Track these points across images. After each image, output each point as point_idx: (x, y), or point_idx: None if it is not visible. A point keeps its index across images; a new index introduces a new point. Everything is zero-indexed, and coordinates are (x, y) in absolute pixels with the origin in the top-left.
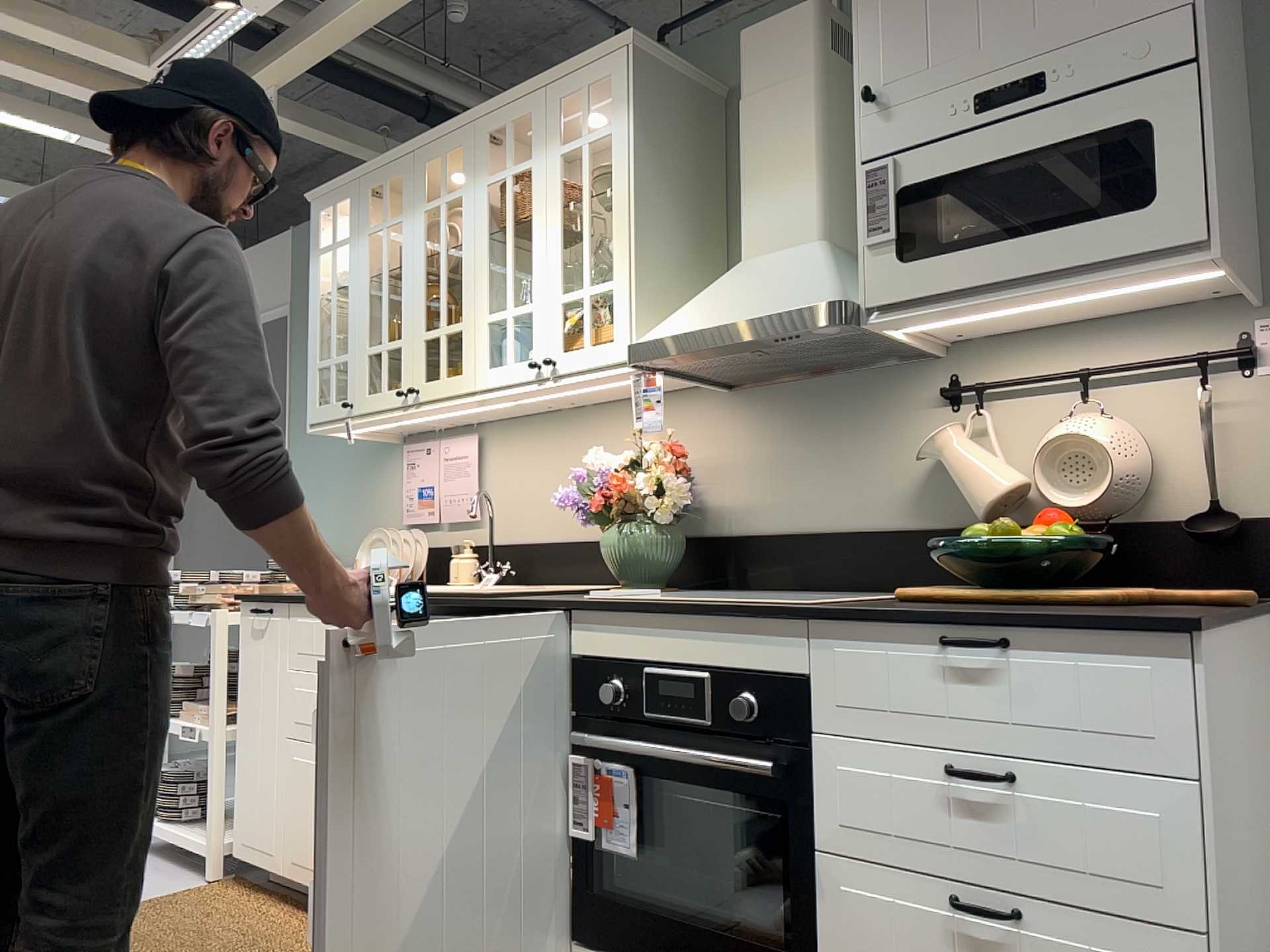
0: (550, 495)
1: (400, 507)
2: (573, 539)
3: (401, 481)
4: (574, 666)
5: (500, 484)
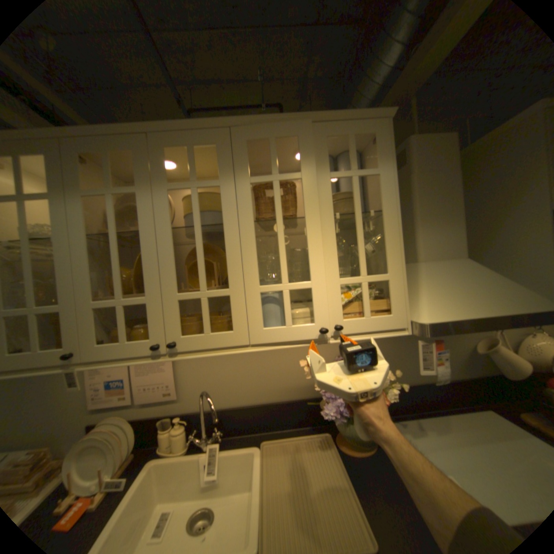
0: (241, 377)
1: (80, 395)
2: (264, 402)
3: (79, 375)
4: None
5: (193, 372)
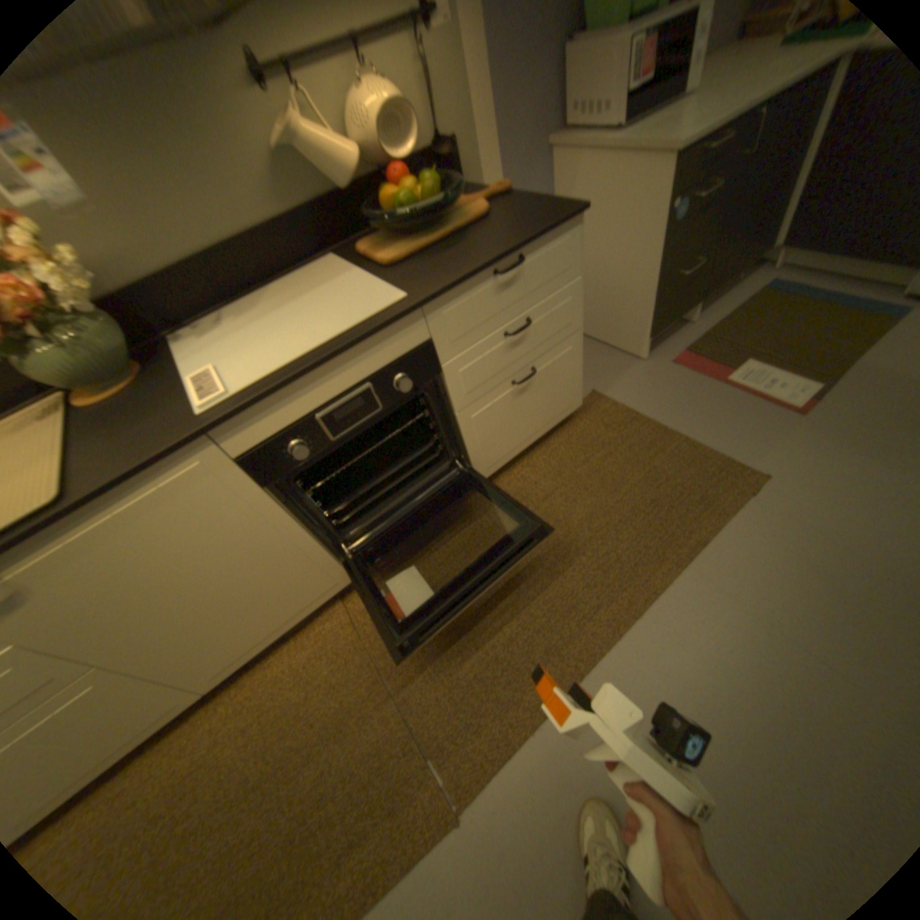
0: None
1: None
2: None
3: None
4: (240, 464)
5: None
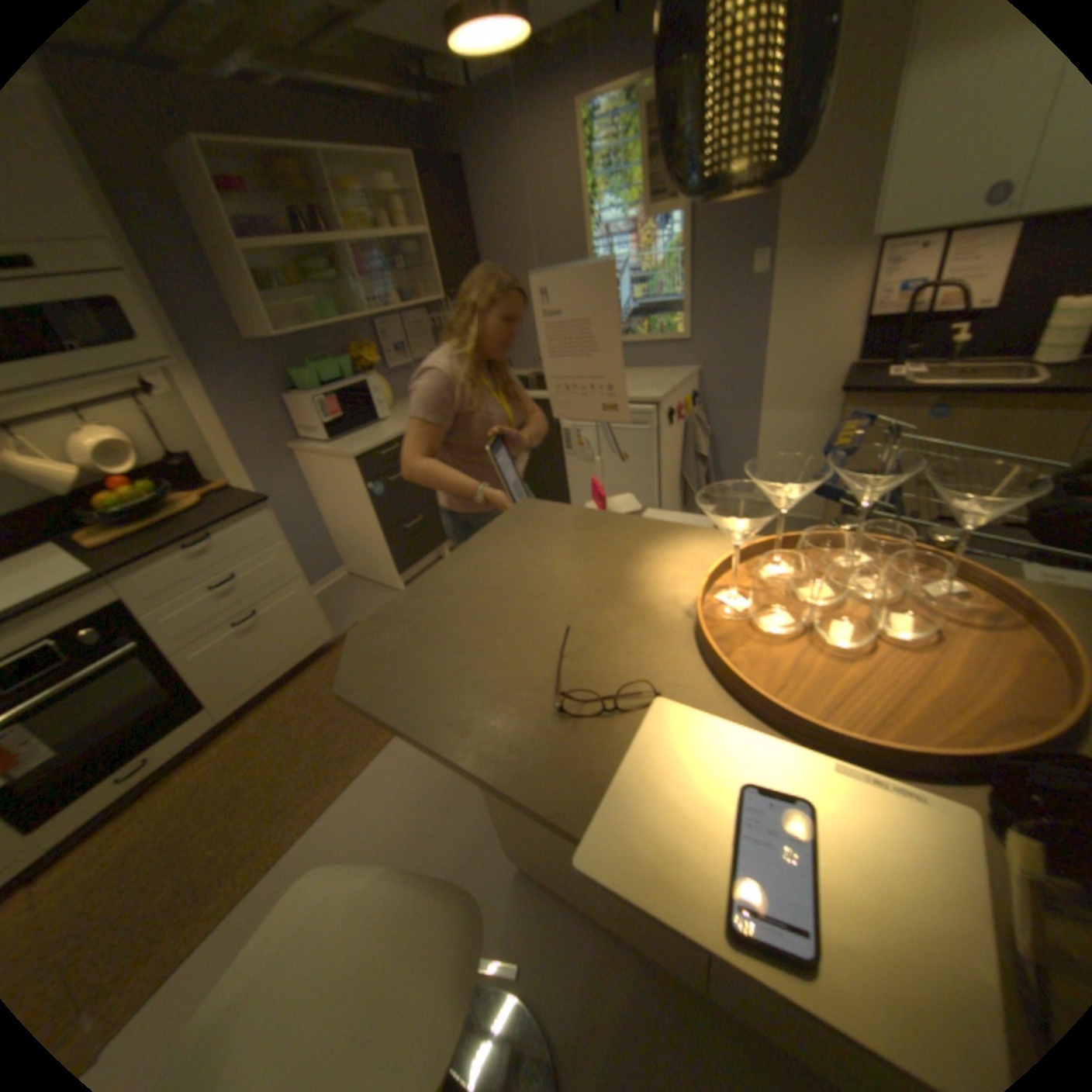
0: None
1: None
2: None
3: None
4: None
5: None
